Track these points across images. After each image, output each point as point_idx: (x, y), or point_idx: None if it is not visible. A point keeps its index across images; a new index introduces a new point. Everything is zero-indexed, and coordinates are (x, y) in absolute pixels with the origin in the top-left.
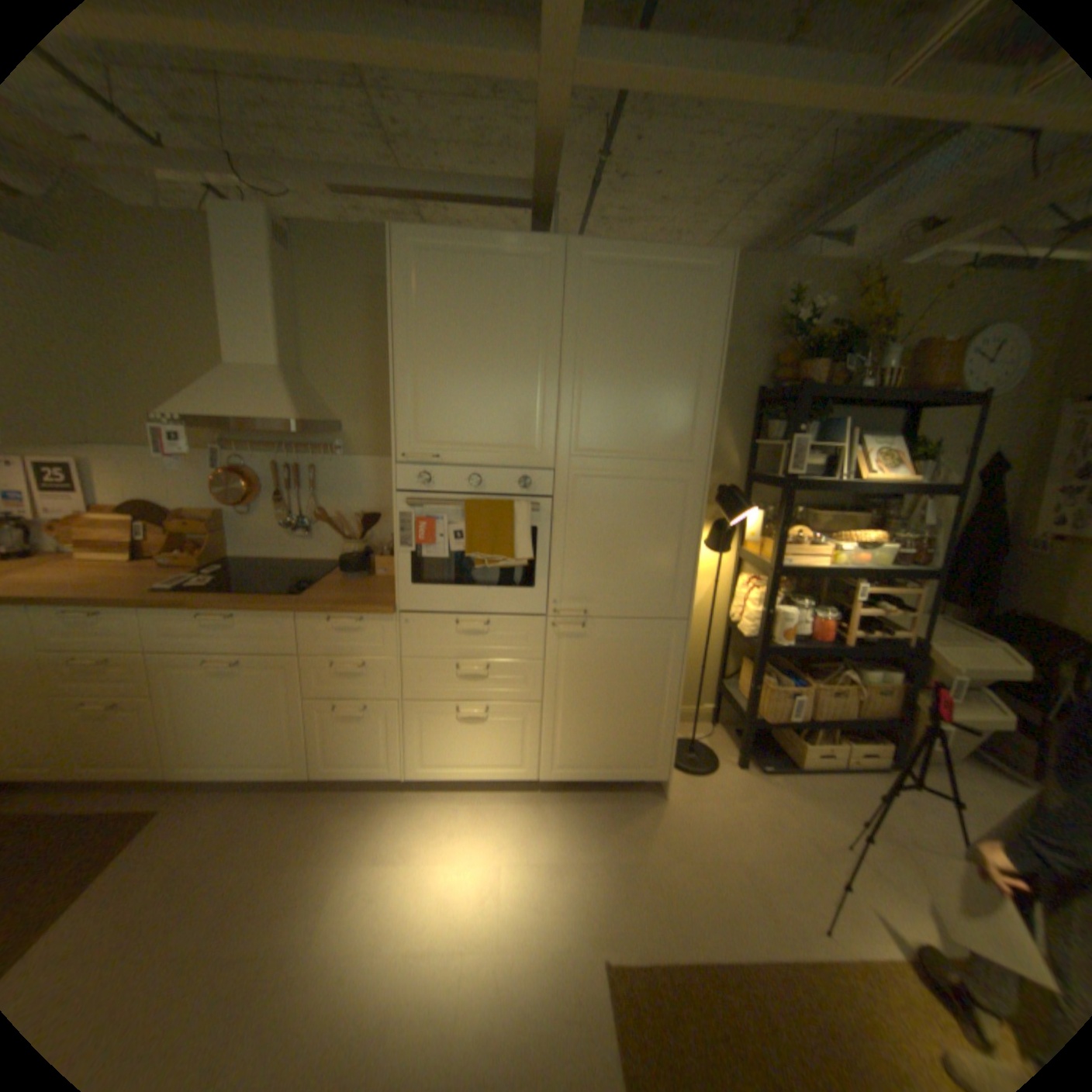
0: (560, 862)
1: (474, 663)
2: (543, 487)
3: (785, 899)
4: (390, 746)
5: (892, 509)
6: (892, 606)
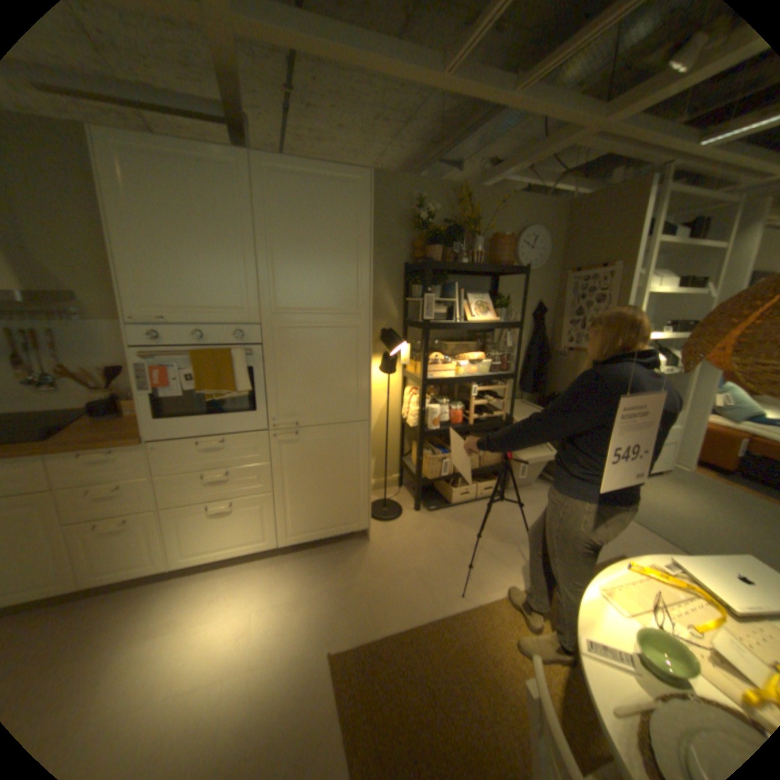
0: (295, 600)
1: (215, 473)
2: (253, 338)
3: (439, 583)
4: (150, 549)
5: (488, 338)
6: (490, 397)
